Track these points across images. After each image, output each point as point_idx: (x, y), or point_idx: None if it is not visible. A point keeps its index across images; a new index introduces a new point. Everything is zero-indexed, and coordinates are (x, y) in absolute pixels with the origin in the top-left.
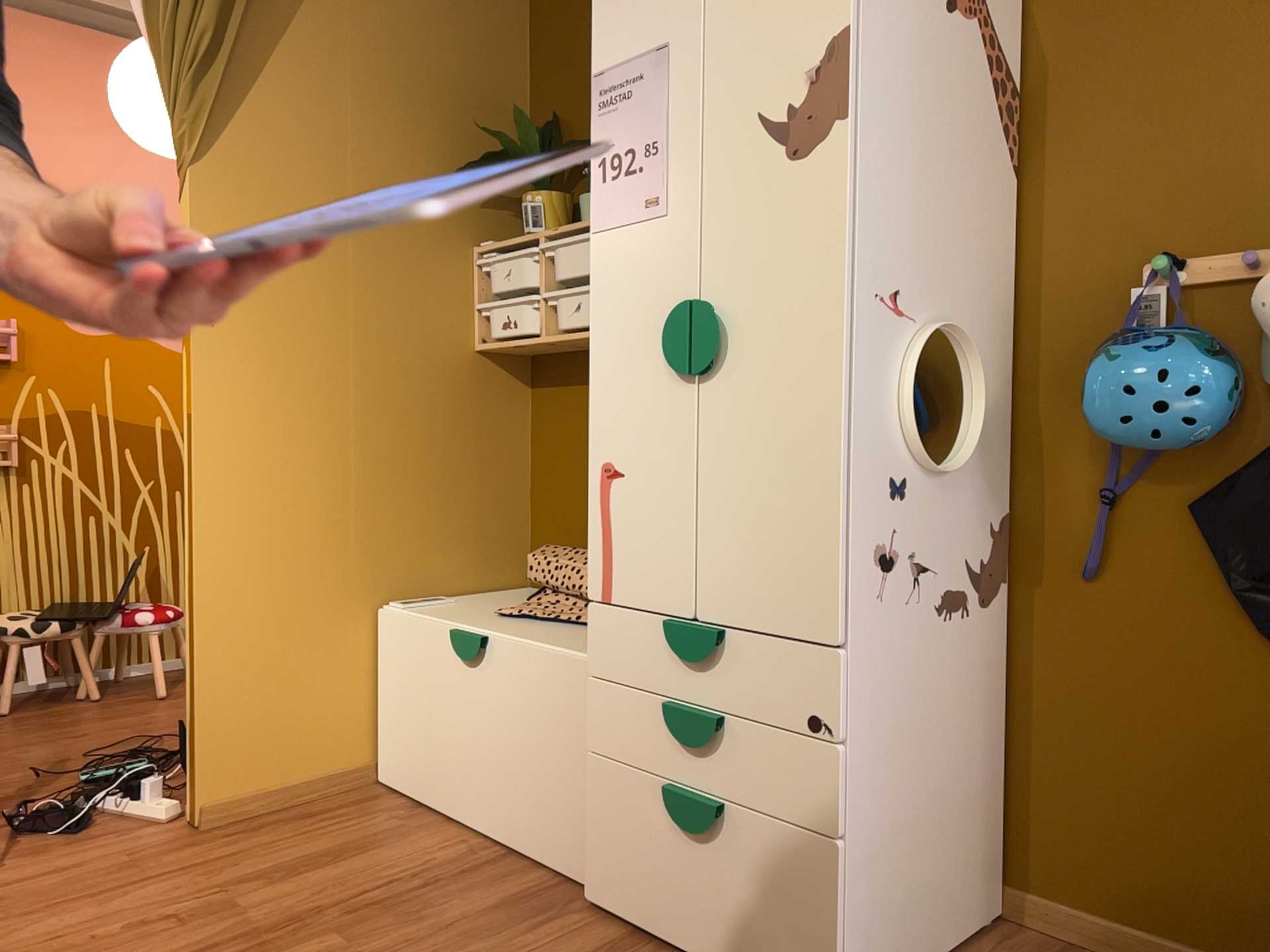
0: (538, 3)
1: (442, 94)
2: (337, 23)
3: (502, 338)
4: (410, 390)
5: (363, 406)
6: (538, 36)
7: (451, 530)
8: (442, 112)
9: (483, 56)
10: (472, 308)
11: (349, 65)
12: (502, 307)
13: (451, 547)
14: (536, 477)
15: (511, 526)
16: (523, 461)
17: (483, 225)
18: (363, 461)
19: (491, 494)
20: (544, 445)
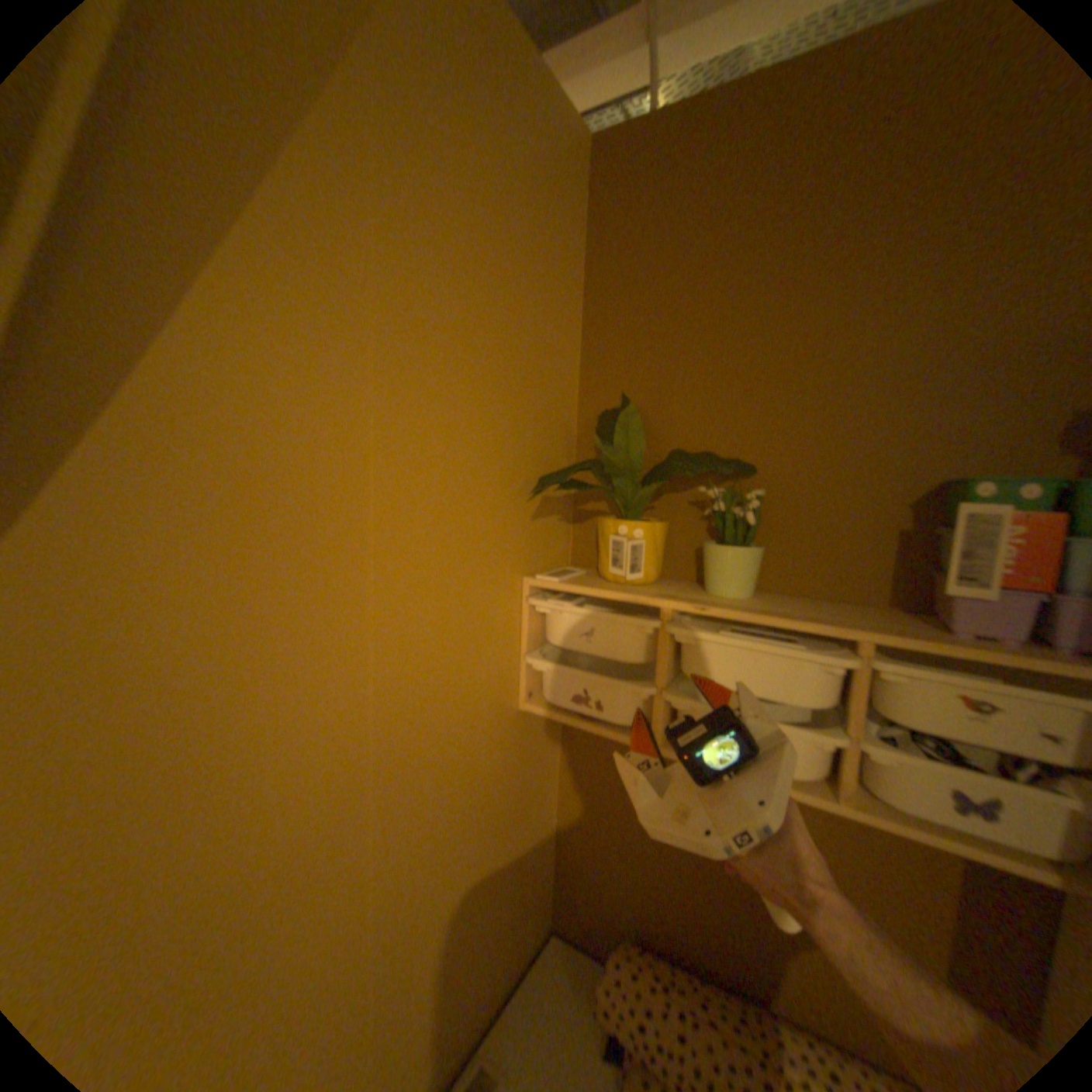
0: (601, 234)
1: (500, 359)
2: (349, 211)
3: (573, 711)
4: (452, 814)
5: (392, 891)
6: (599, 280)
7: (491, 946)
8: (499, 387)
9: (543, 301)
10: (521, 656)
11: (371, 304)
12: (575, 672)
13: (490, 965)
14: (570, 818)
15: (542, 880)
16: (555, 800)
17: (534, 541)
18: (391, 972)
19: (528, 863)
20: (585, 788)
